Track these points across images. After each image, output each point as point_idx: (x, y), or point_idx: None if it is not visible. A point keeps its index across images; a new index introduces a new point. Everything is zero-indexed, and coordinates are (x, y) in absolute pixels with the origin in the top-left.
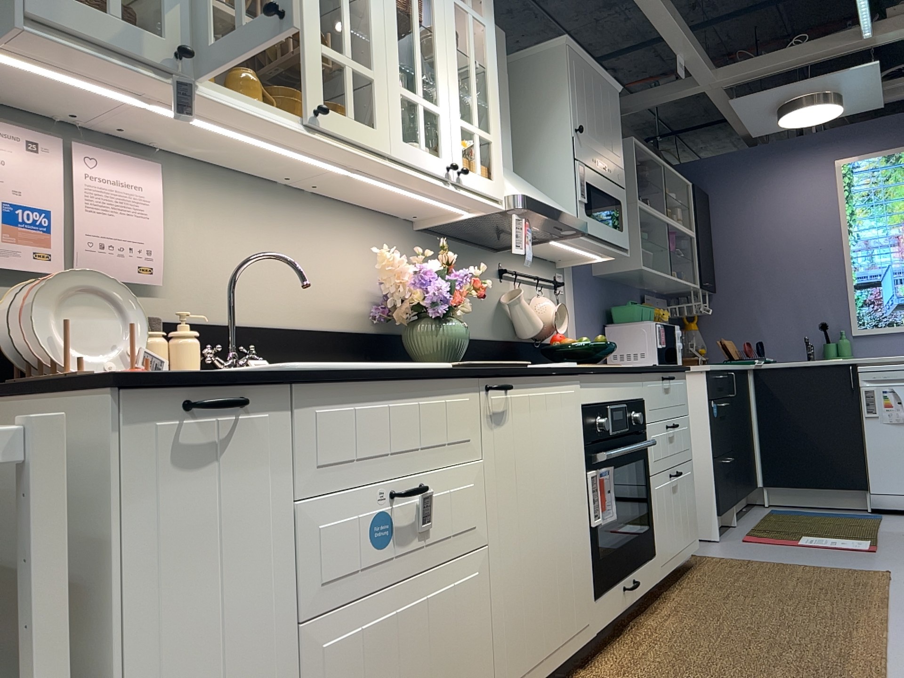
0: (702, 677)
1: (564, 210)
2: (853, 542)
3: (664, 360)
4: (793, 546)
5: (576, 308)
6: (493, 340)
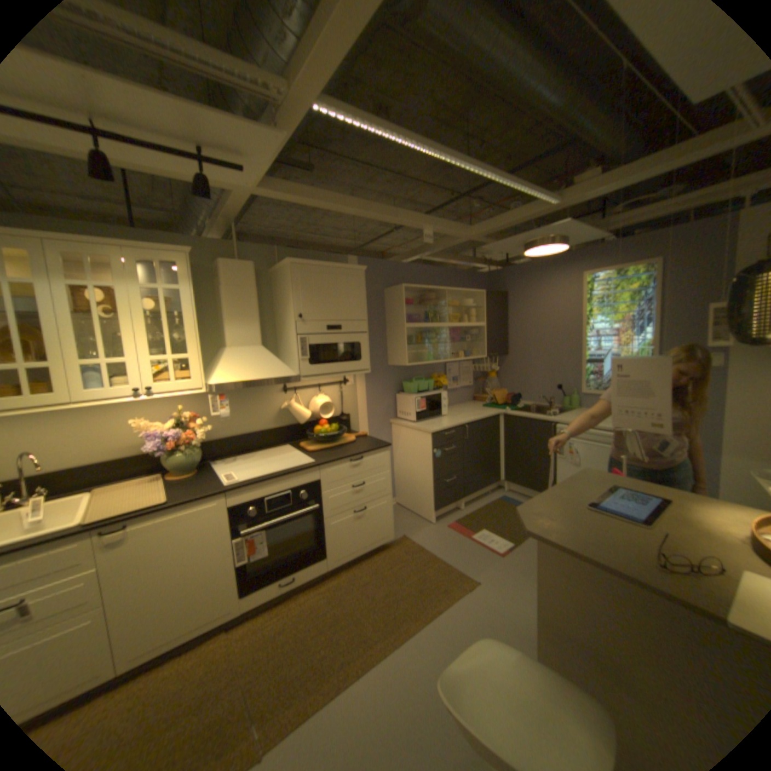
0: (261, 658)
1: (275, 373)
2: (503, 545)
3: (422, 417)
4: (465, 540)
5: (366, 389)
6: (274, 429)
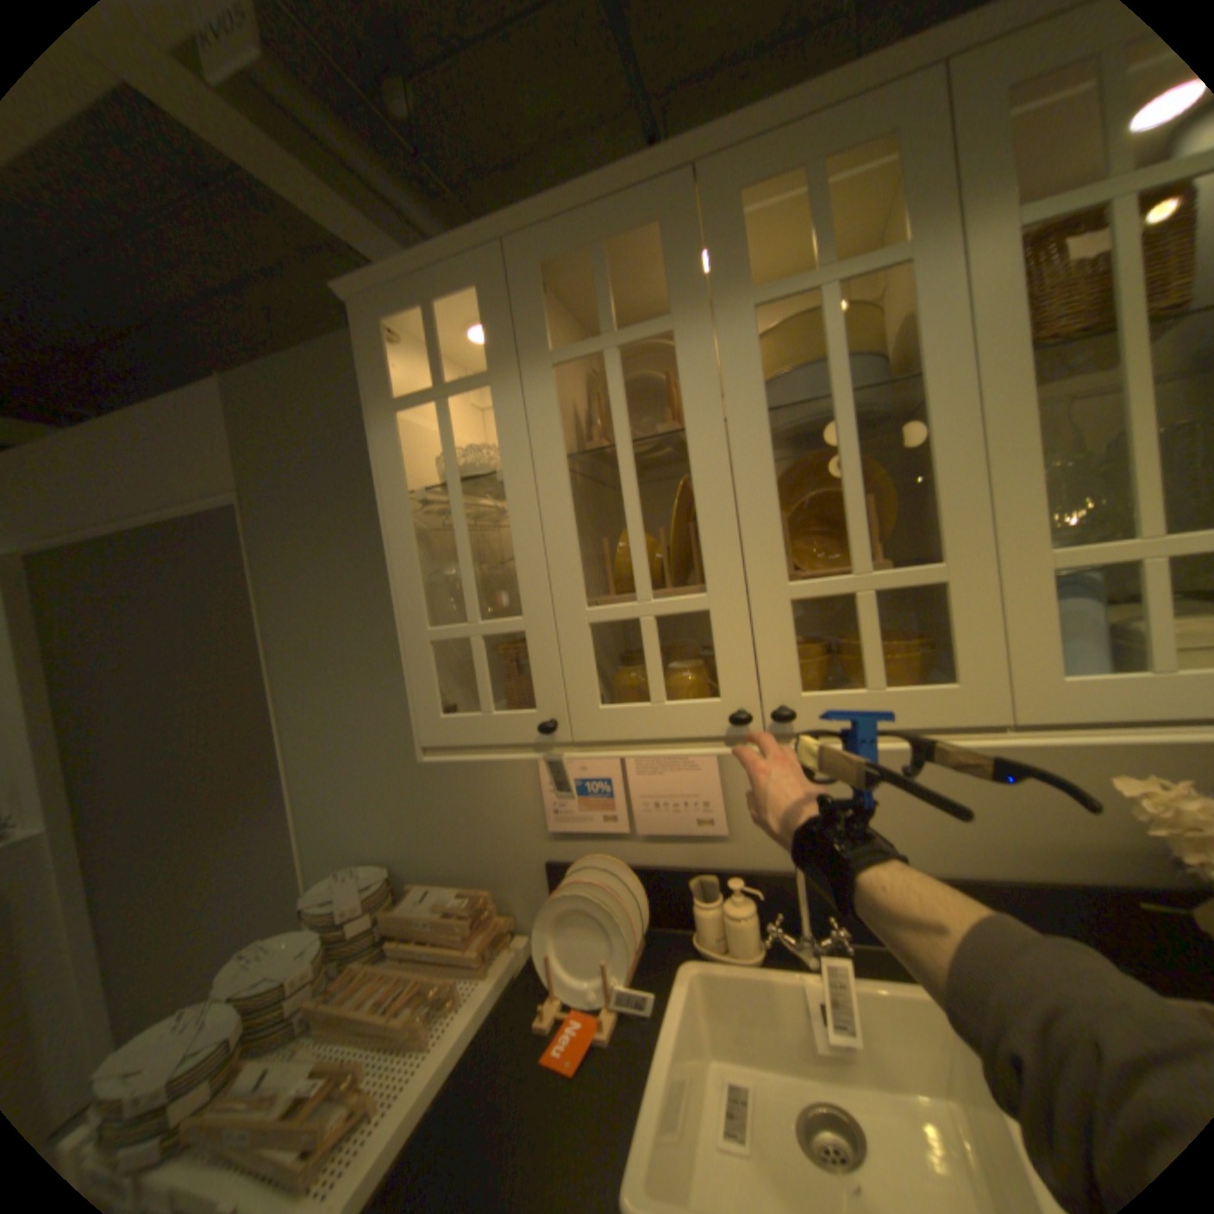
0: None
1: None
2: None
3: None
4: None
5: None
6: None
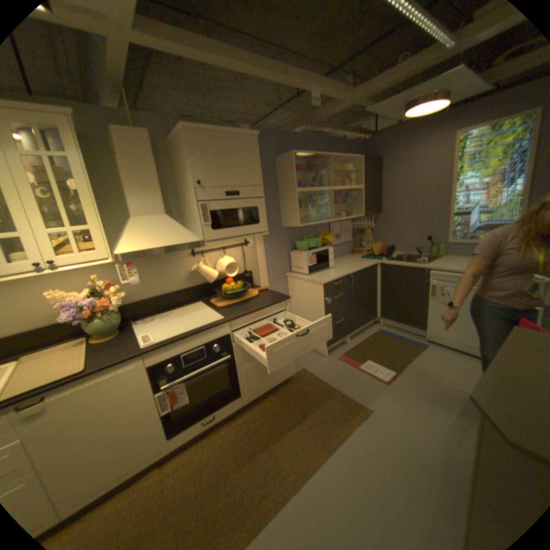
0: (189, 494)
1: (179, 240)
2: (386, 374)
3: (313, 270)
4: (354, 371)
5: (264, 249)
6: (186, 289)
